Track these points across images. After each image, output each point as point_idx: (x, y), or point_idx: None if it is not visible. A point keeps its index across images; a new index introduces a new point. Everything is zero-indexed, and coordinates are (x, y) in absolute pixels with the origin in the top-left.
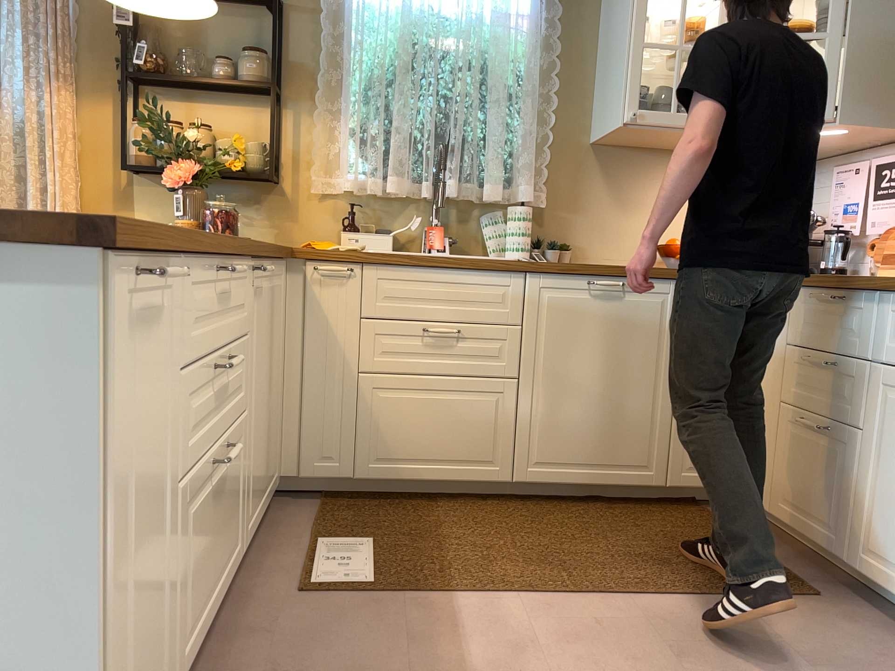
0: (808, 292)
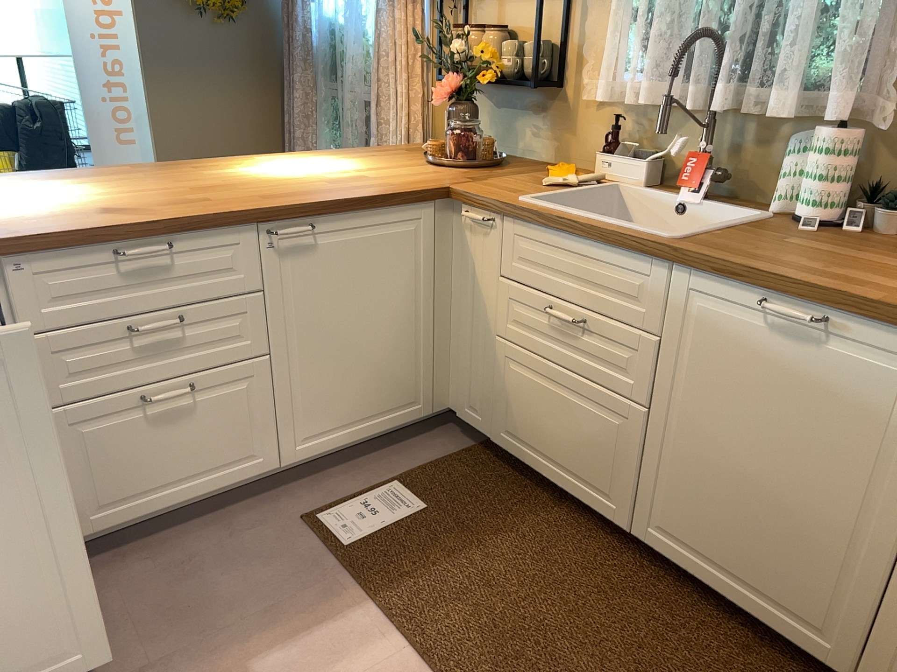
0: None
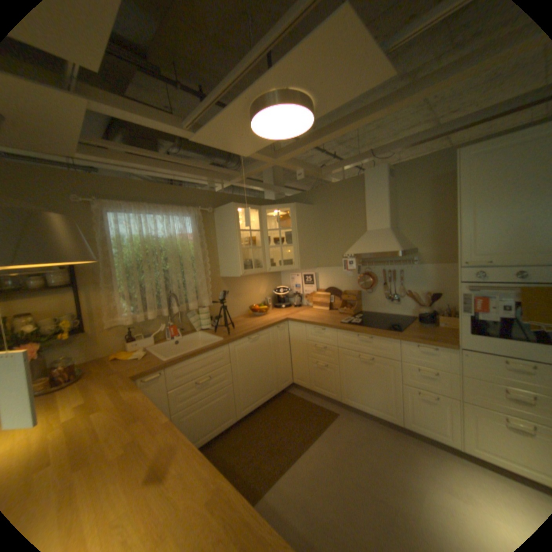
0: (311, 326)
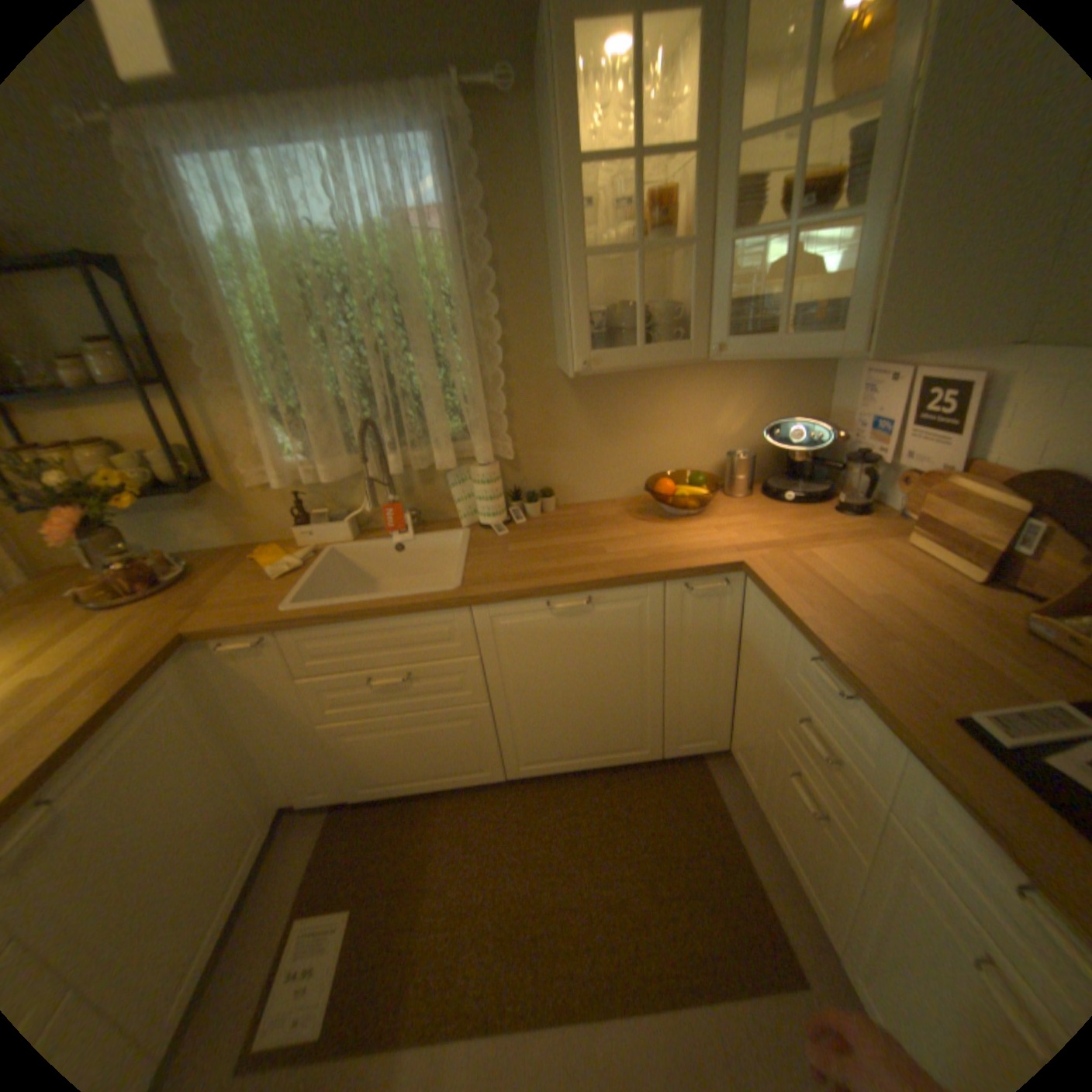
0: (811, 644)
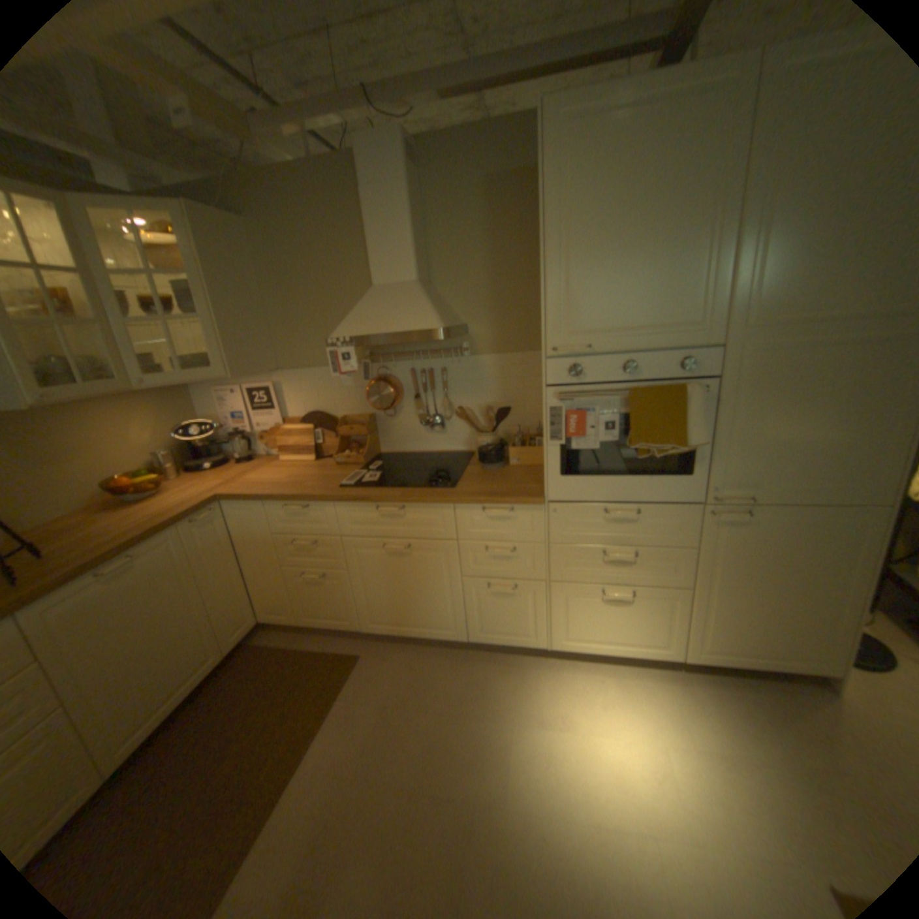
0: (277, 503)
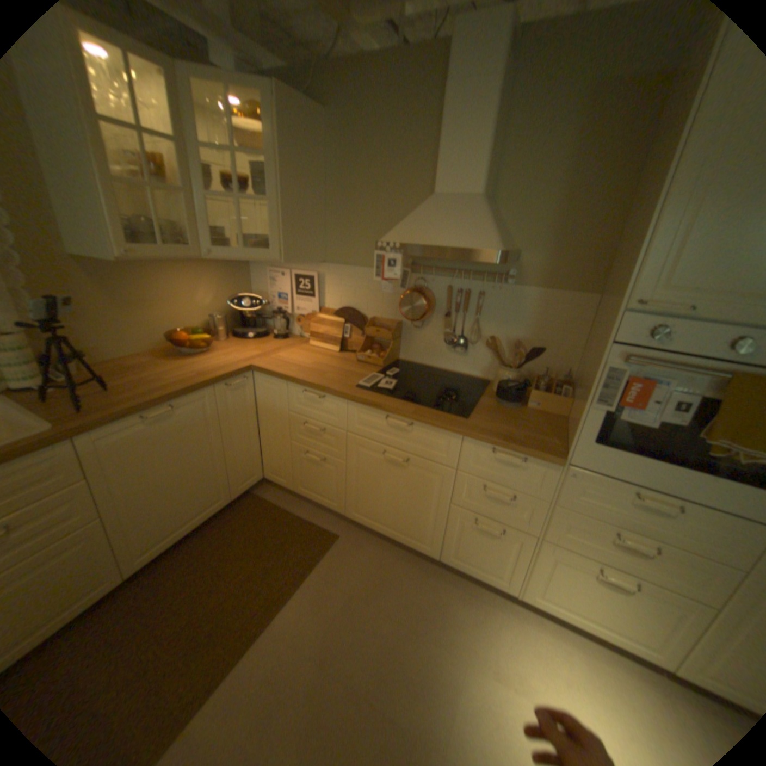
0: (299, 387)
